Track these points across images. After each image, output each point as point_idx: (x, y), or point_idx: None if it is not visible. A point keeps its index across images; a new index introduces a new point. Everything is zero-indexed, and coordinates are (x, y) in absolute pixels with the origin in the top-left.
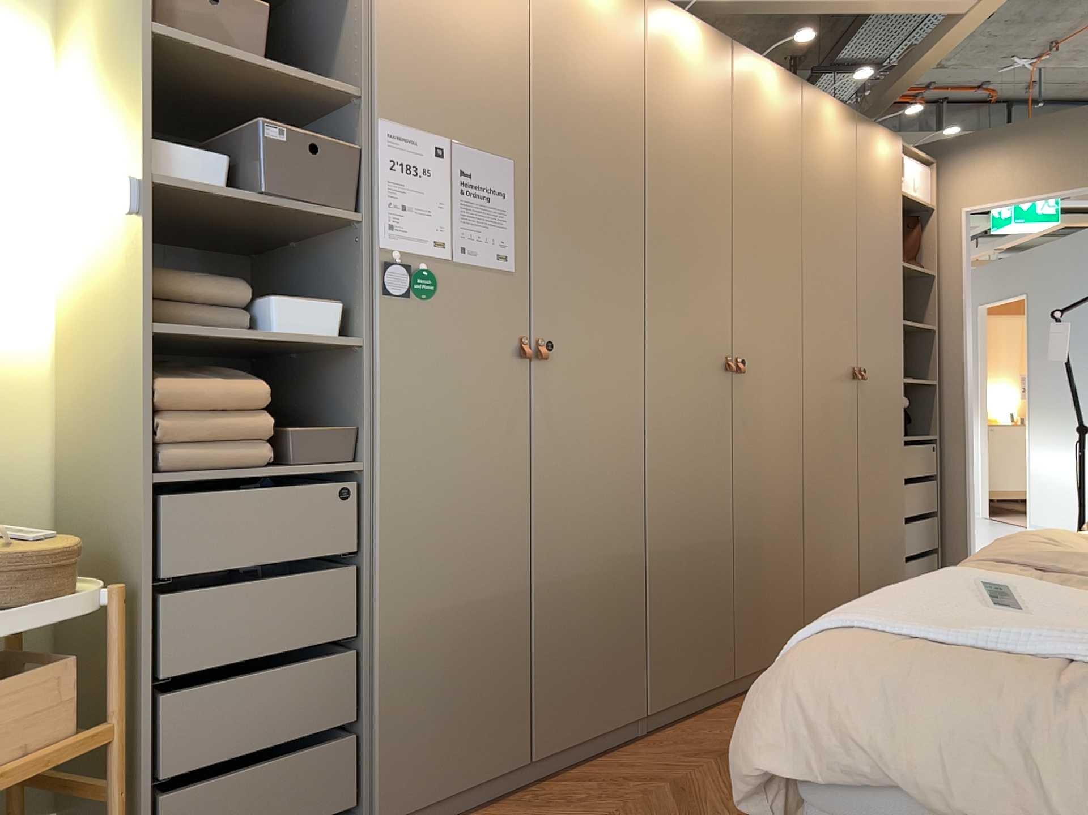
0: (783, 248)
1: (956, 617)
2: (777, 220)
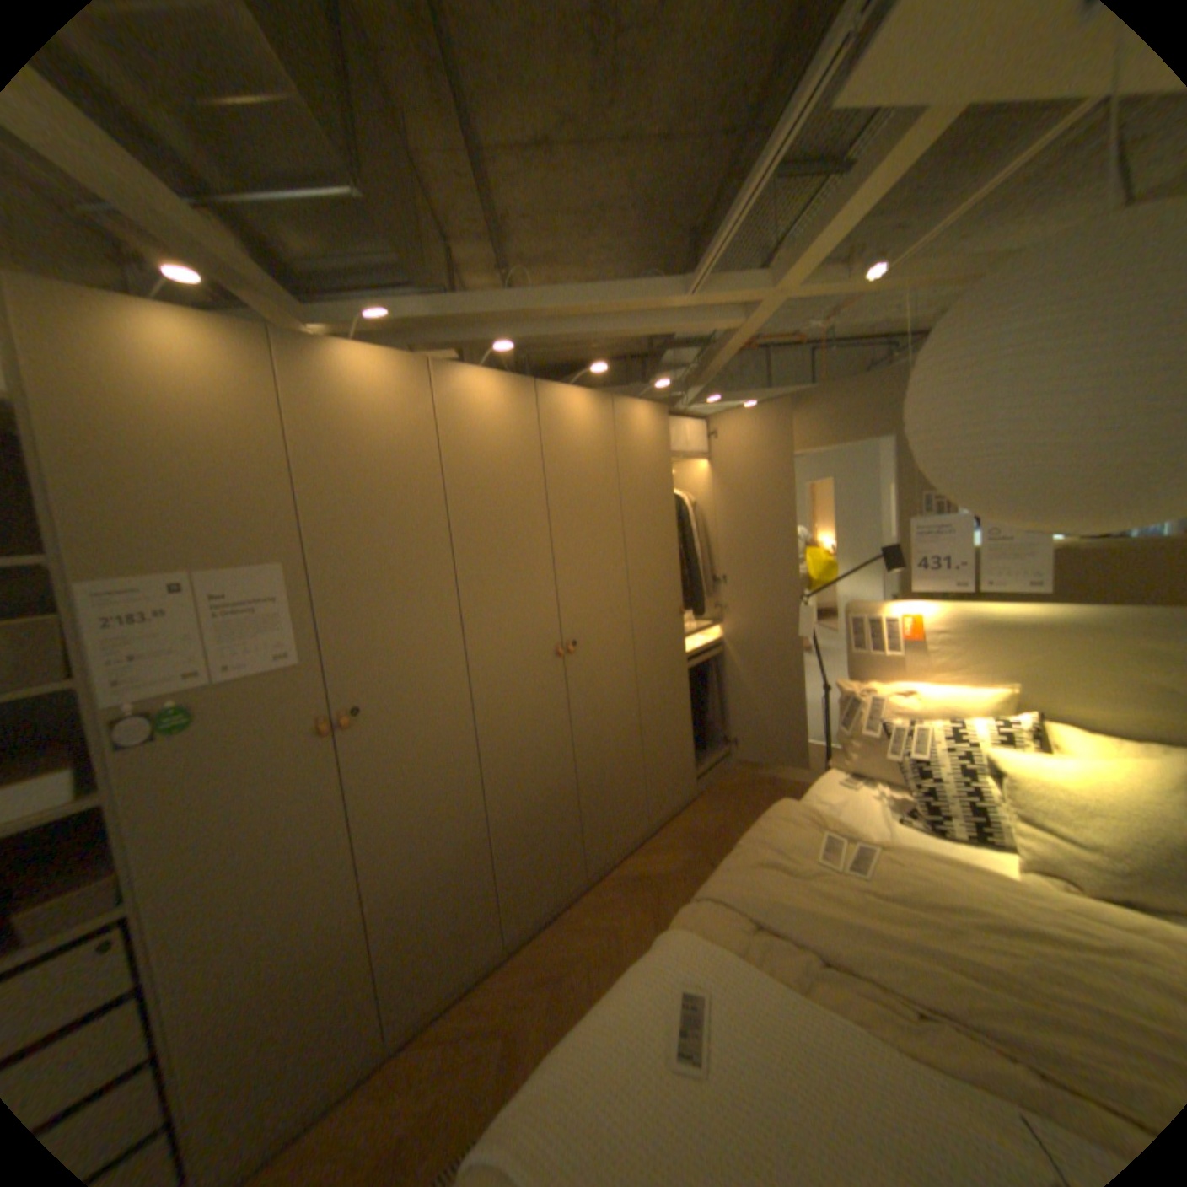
0: (613, 535)
1: (634, 1104)
2: (605, 516)
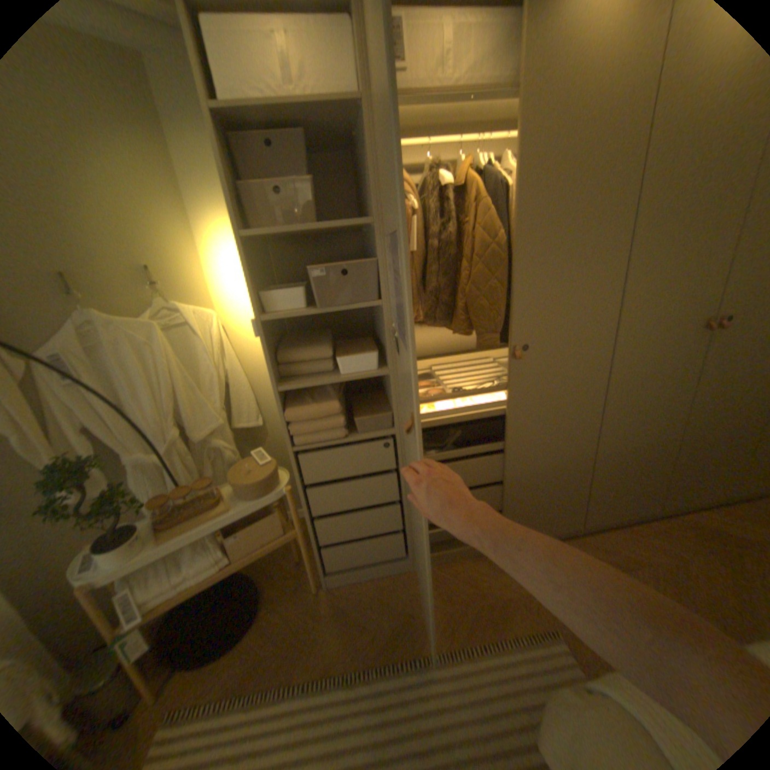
0: None
1: None
2: None
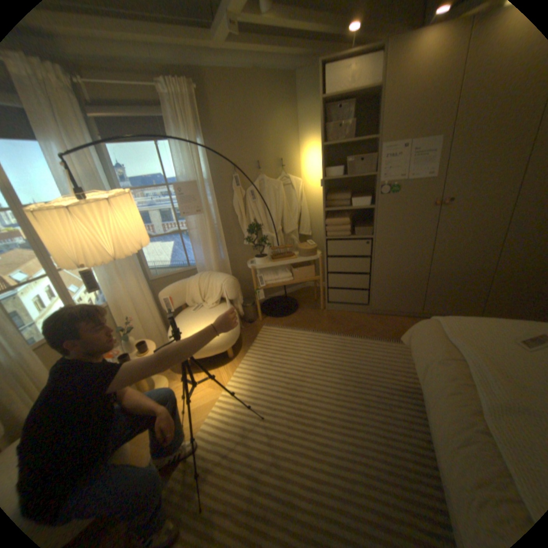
0: None
1: (491, 337)
2: None
